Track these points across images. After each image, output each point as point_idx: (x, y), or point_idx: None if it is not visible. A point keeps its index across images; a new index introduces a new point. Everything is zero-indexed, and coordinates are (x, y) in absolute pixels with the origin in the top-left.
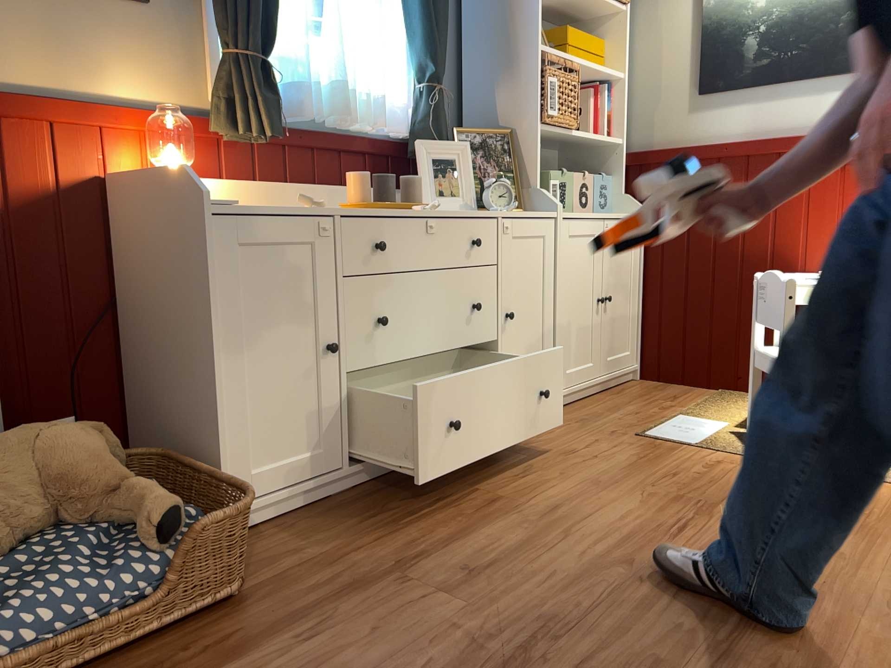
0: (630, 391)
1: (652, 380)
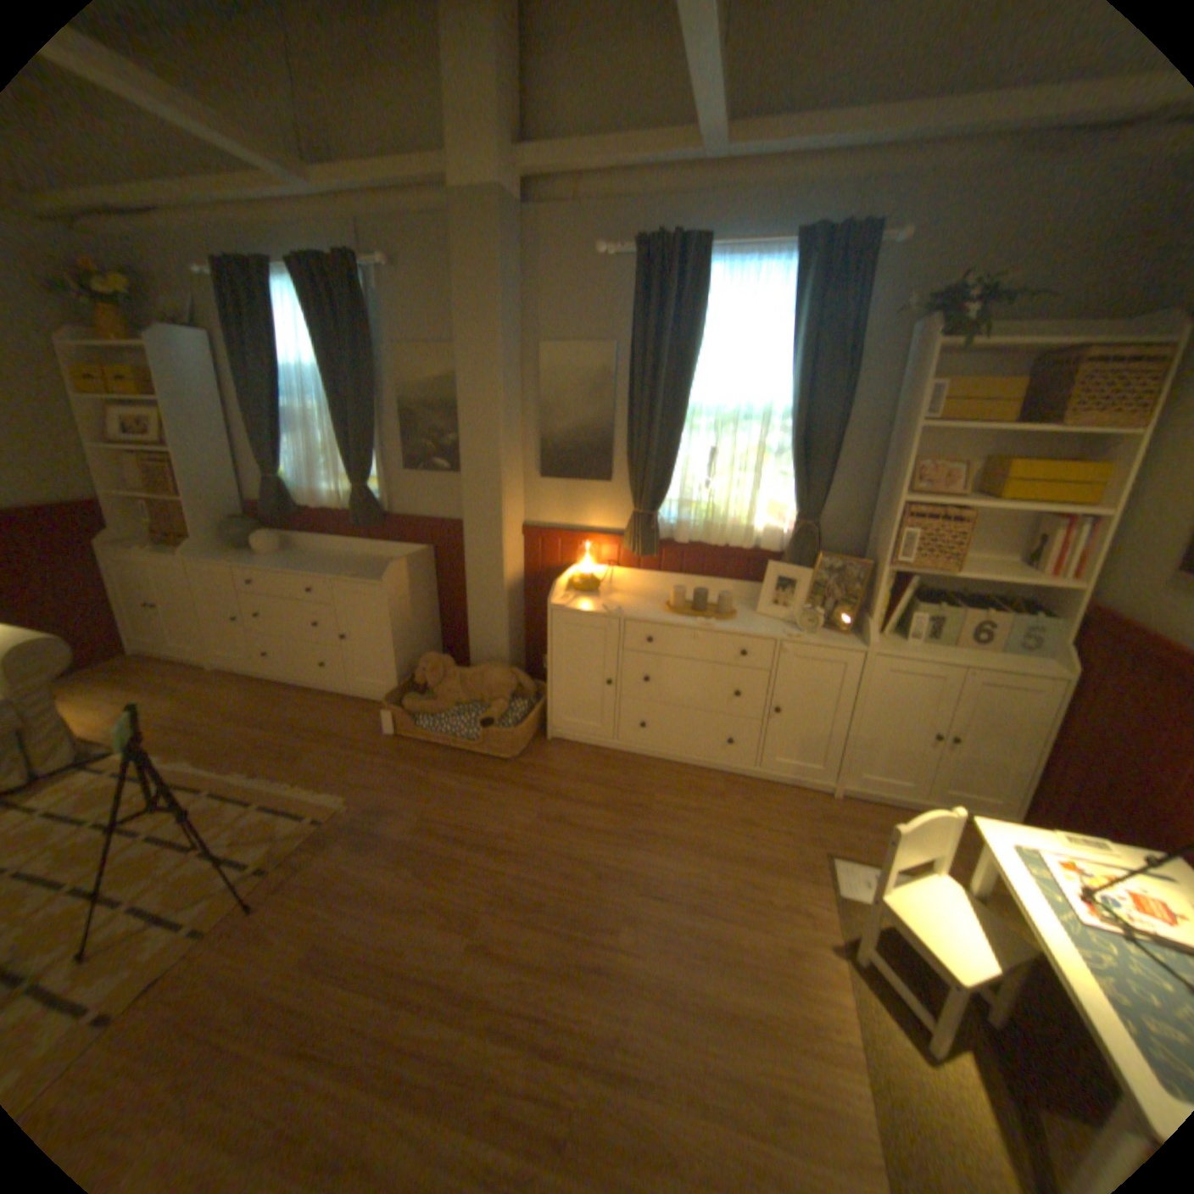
0: None
1: None
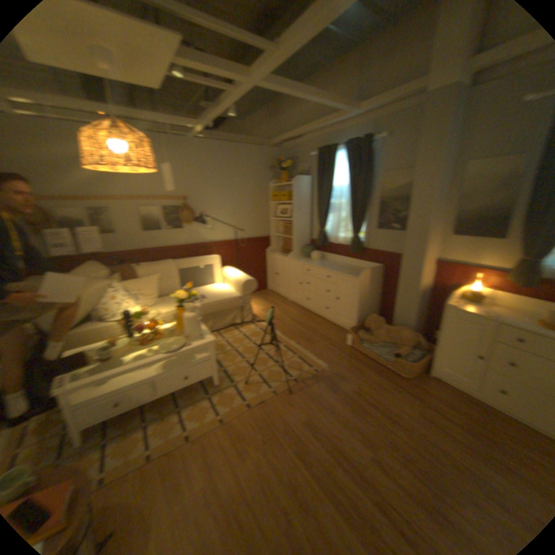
0: None
1: None
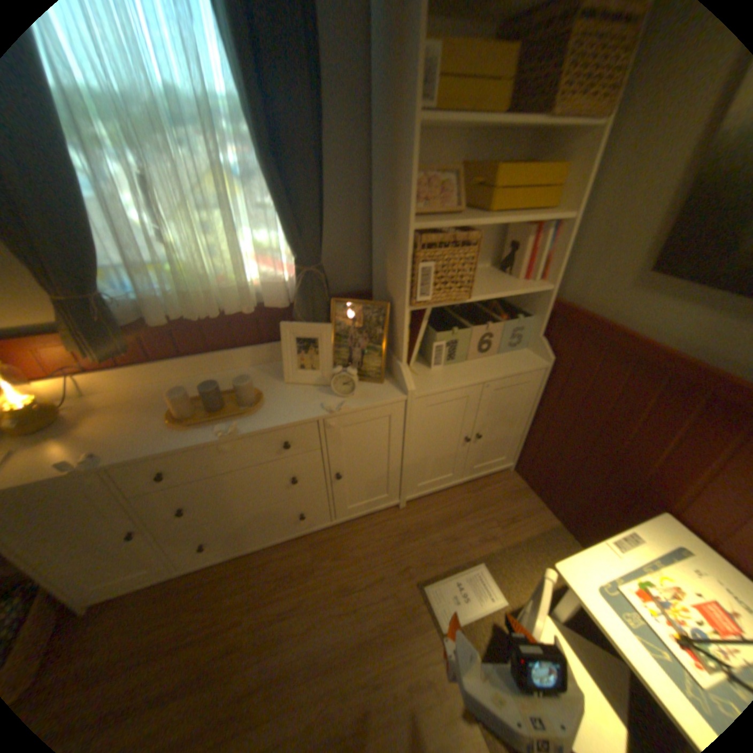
0: (485, 494)
1: (521, 479)
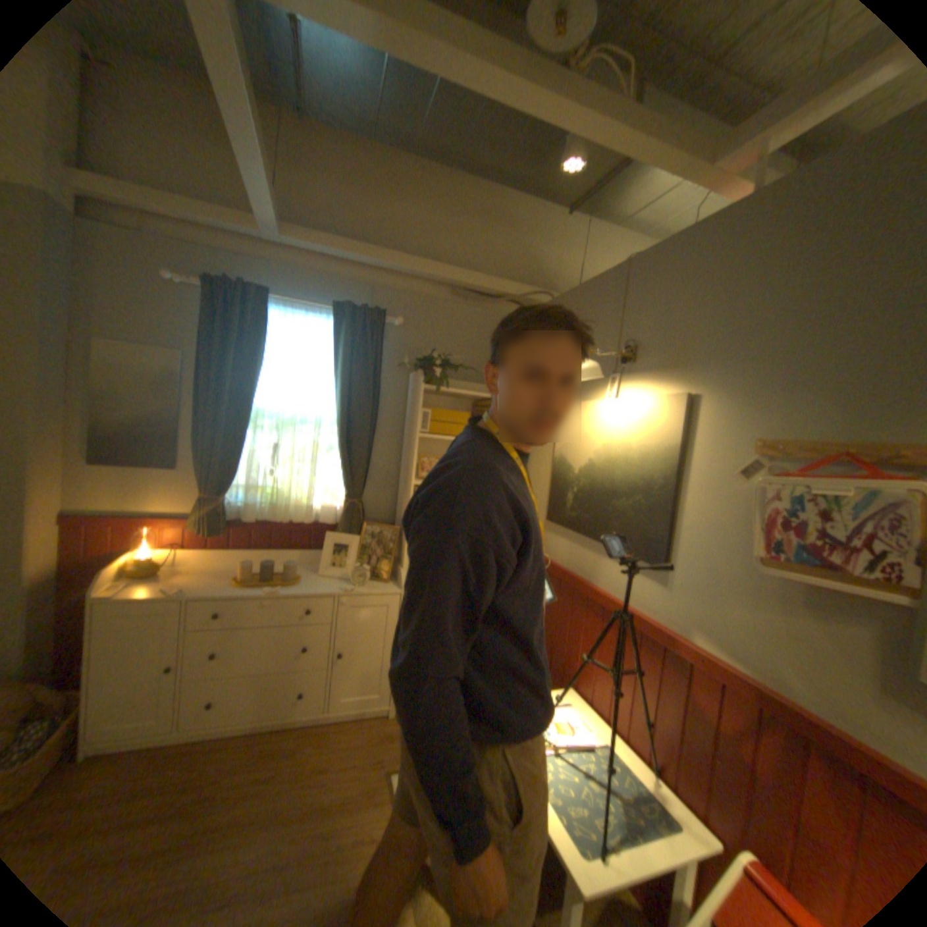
0: None
1: None
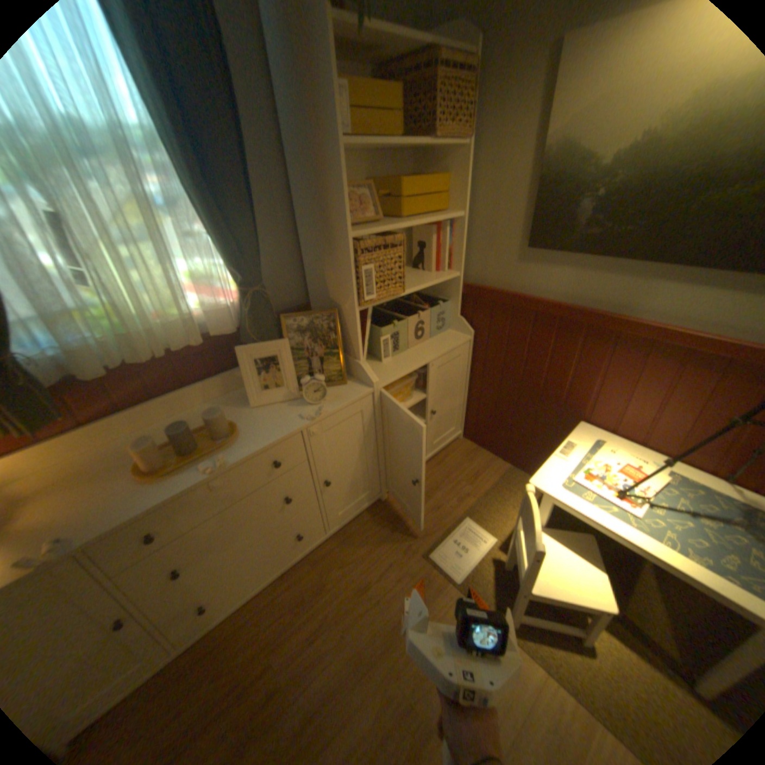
0: (447, 463)
1: (470, 442)
